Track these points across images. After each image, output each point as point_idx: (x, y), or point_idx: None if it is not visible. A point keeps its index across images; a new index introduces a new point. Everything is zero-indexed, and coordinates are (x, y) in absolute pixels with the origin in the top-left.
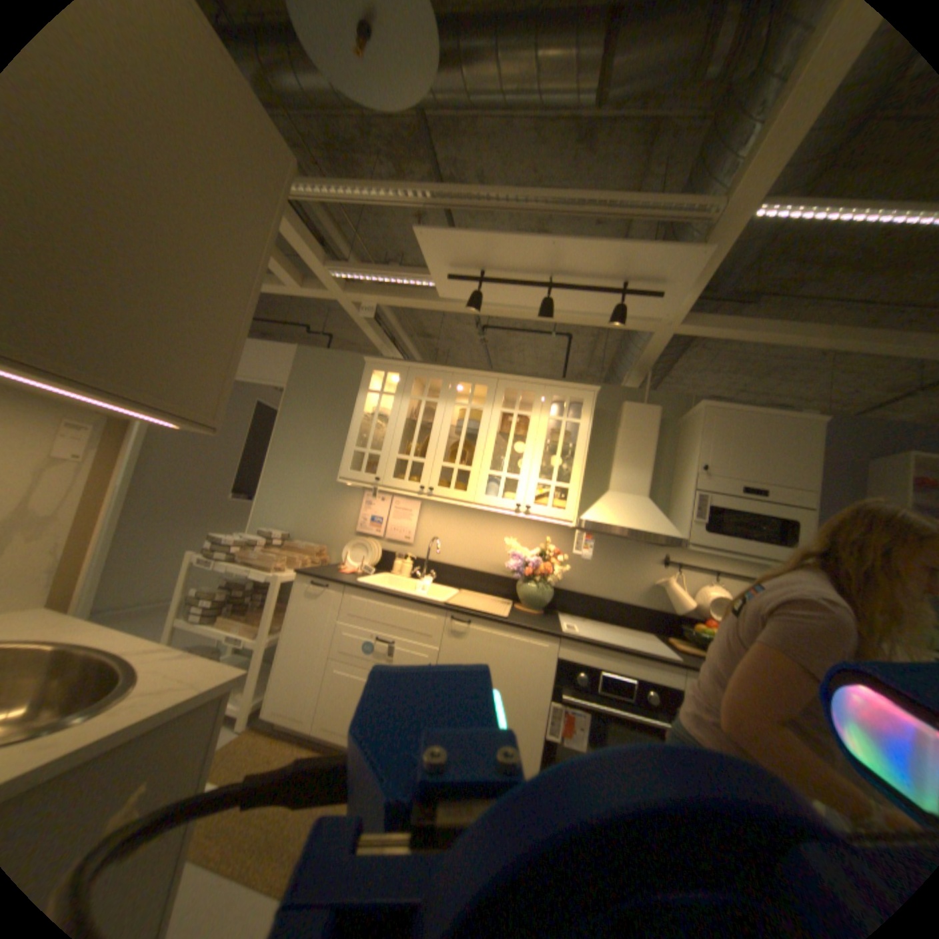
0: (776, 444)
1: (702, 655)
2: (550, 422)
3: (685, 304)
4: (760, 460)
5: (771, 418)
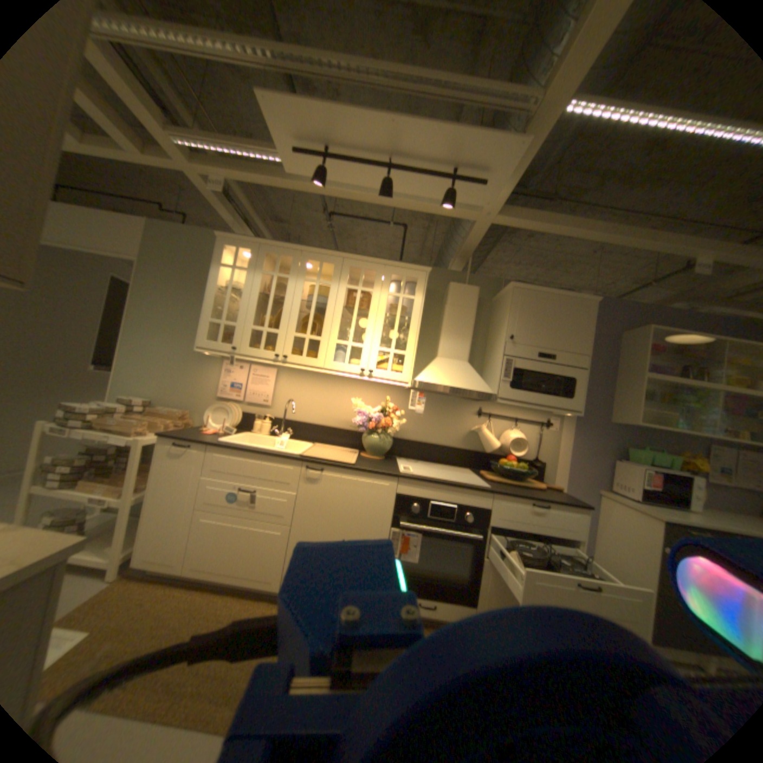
0: (562, 319)
1: (503, 481)
2: (388, 299)
3: (502, 196)
4: (550, 331)
5: (560, 298)
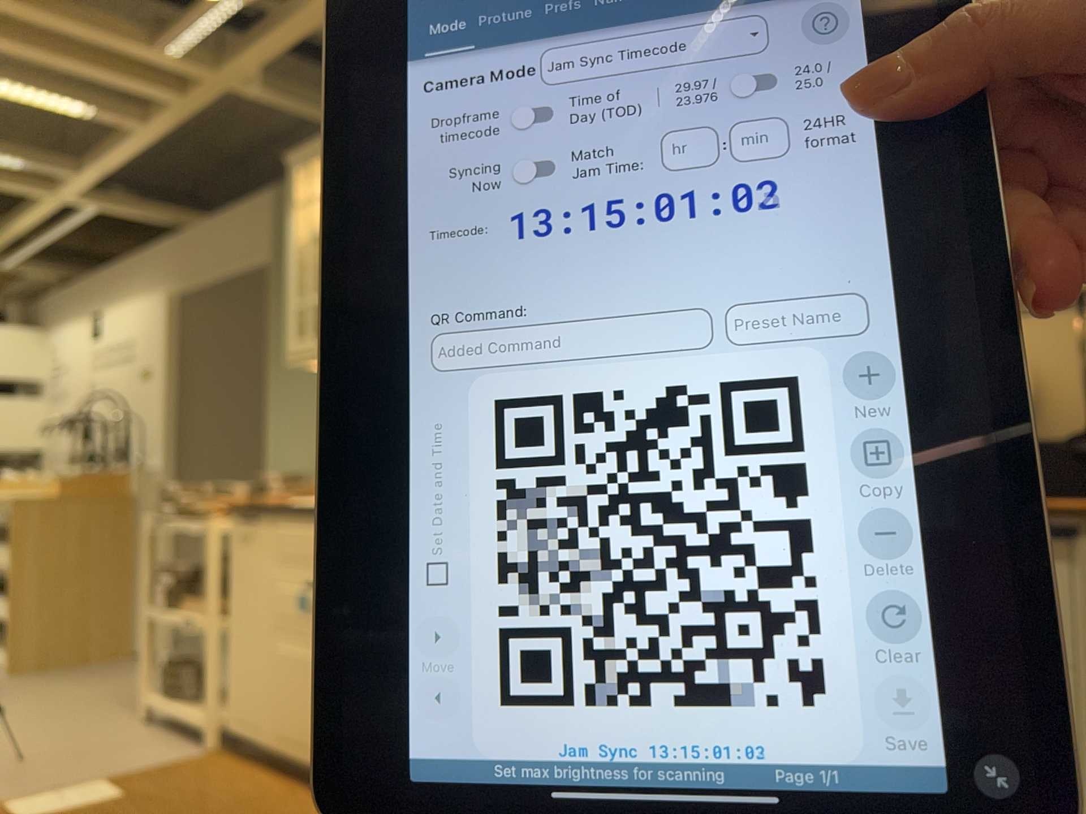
0: None
1: None
2: None
3: None
4: None
5: None
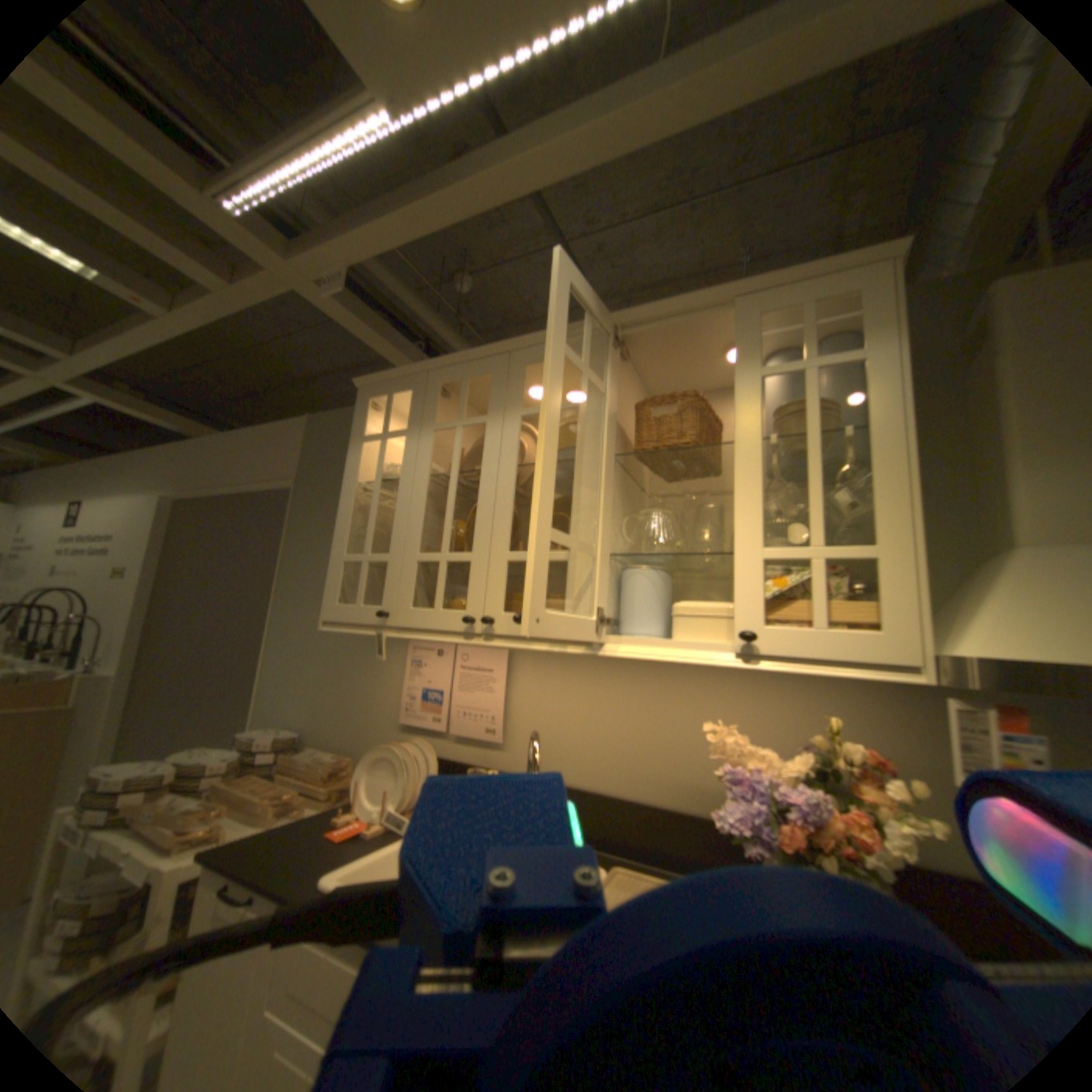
0: None
1: None
2: (773, 403)
3: None
4: None
5: None
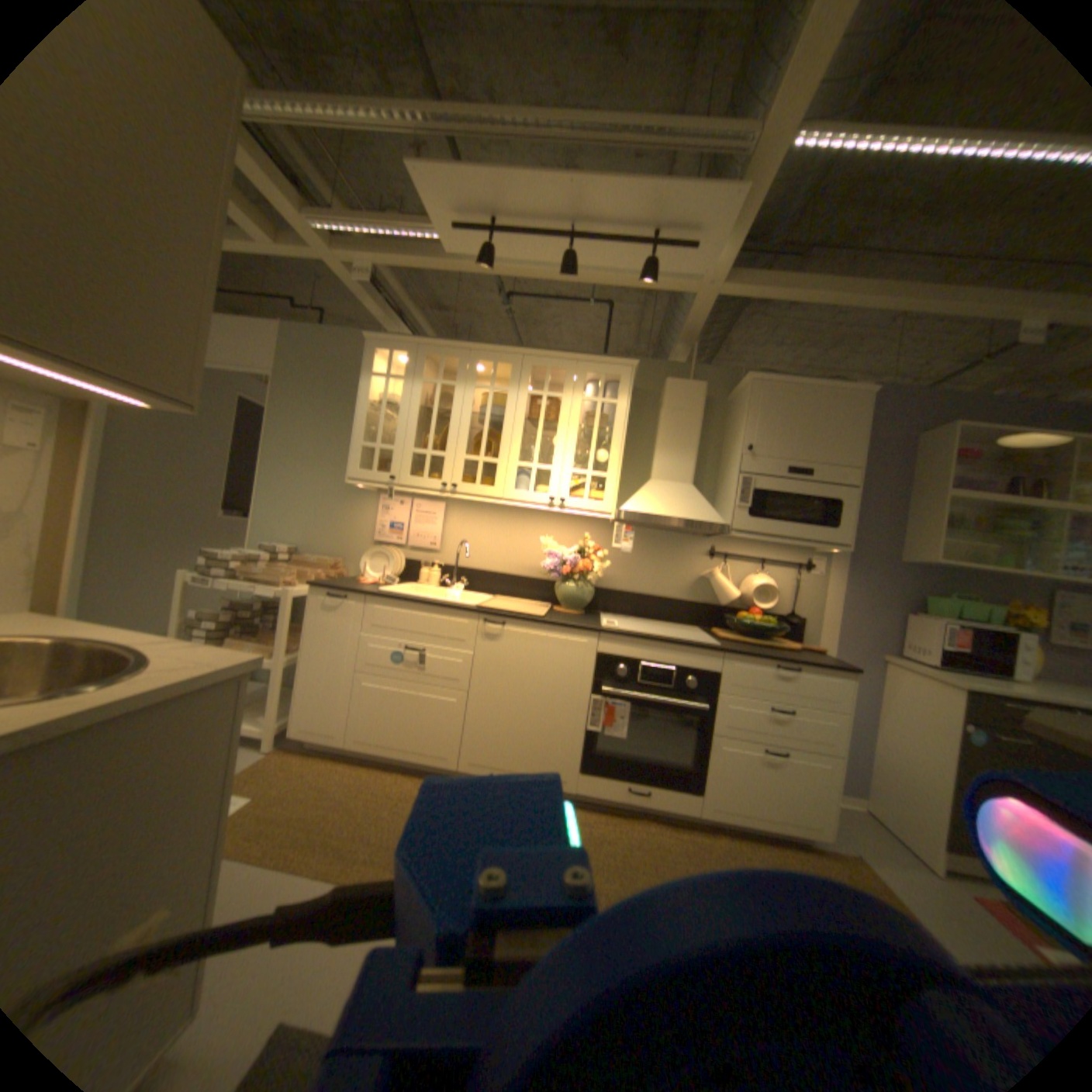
0: (822, 420)
1: (741, 641)
2: (584, 405)
3: (727, 258)
4: (805, 437)
5: (819, 390)
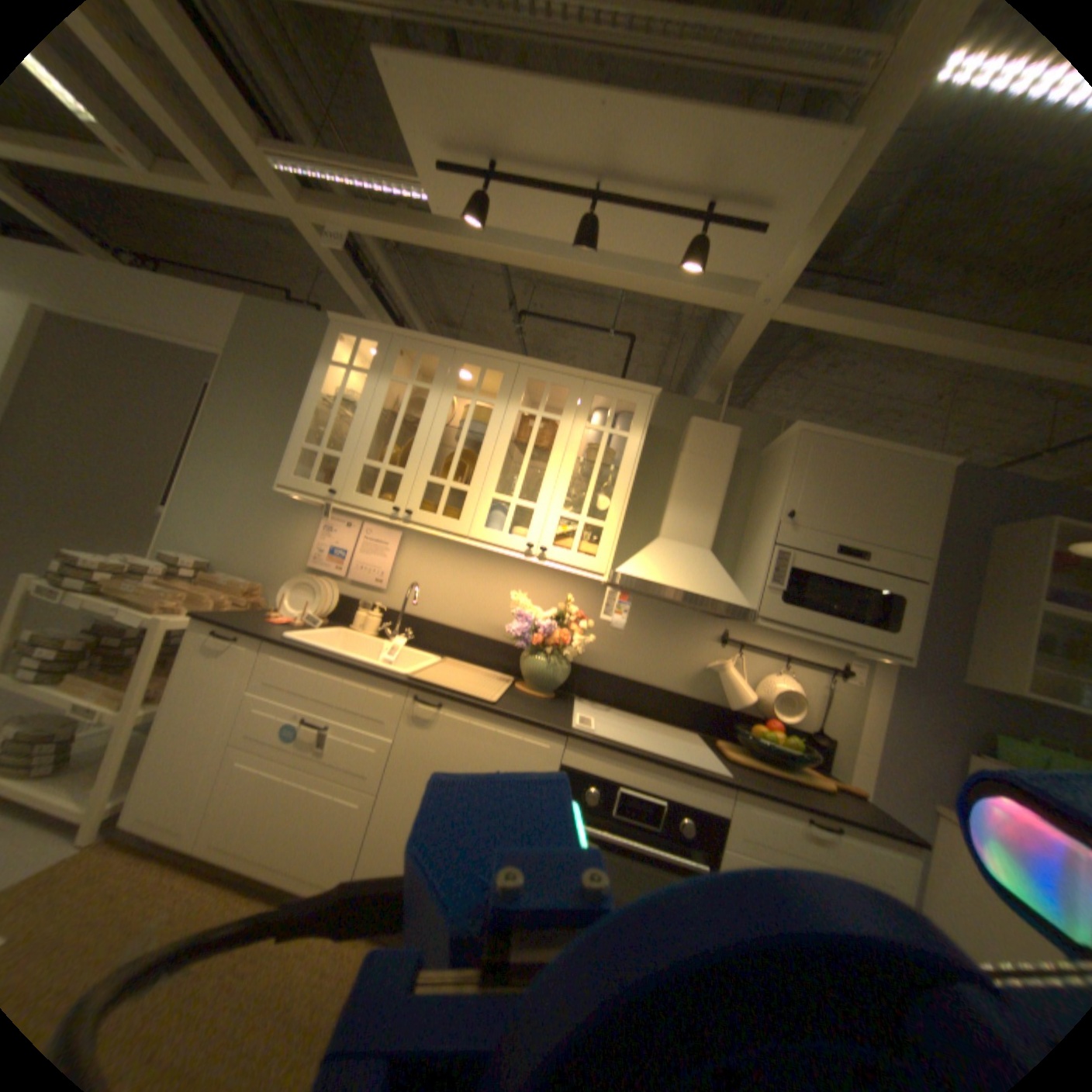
0: (887, 492)
1: (757, 767)
2: (589, 437)
3: (794, 268)
4: (864, 511)
5: (885, 455)
